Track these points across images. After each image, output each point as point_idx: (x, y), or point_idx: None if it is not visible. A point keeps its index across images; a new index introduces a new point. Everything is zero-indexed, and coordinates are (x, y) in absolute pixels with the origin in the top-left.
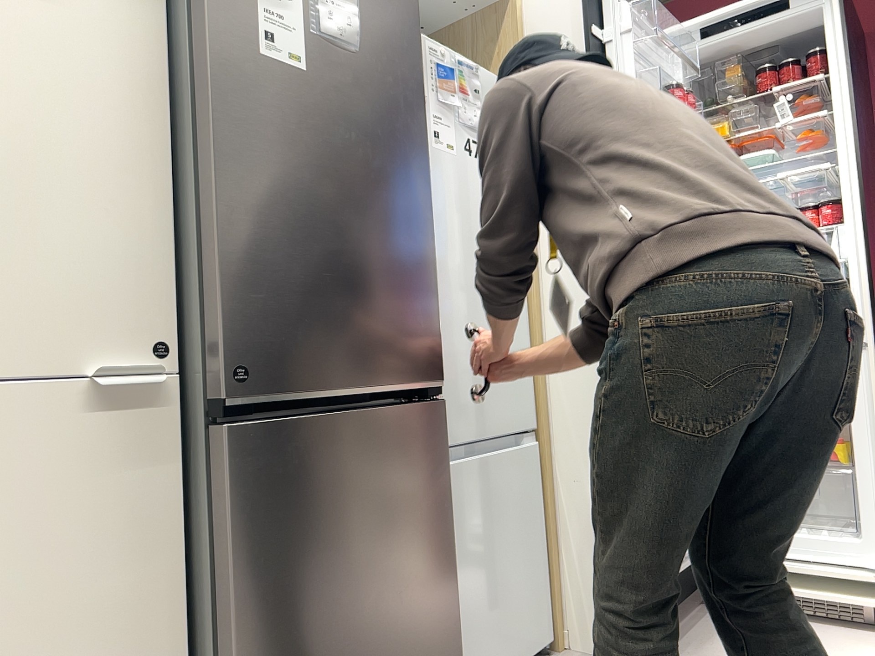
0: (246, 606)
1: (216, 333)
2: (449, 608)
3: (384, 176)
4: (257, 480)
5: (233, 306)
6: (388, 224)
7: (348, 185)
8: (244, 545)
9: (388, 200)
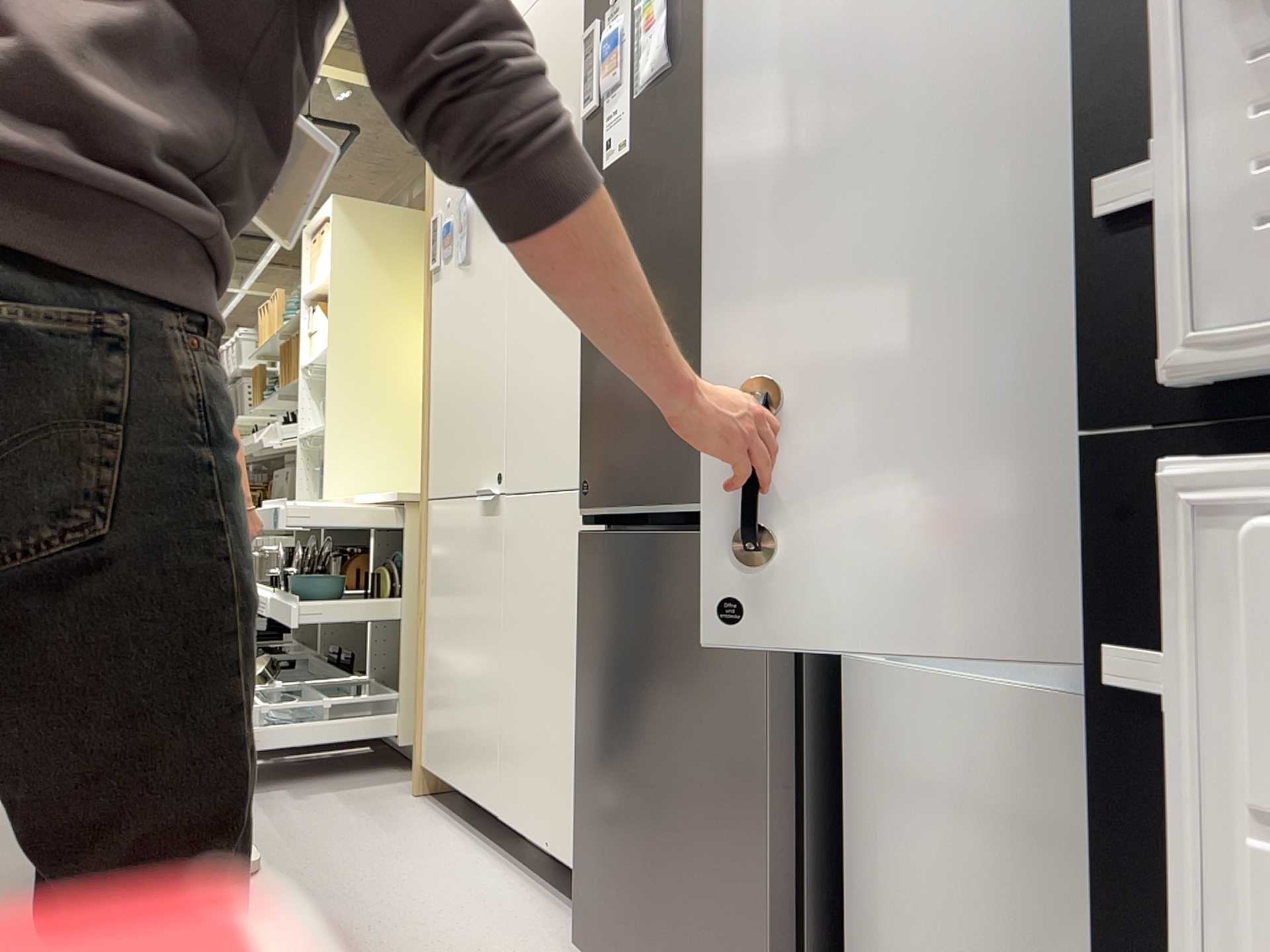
0: (583, 697)
1: (581, 452)
2: (761, 881)
3: (698, 210)
4: (591, 588)
5: (586, 427)
6: (699, 277)
7: (660, 253)
8: (584, 642)
9: (700, 241)
